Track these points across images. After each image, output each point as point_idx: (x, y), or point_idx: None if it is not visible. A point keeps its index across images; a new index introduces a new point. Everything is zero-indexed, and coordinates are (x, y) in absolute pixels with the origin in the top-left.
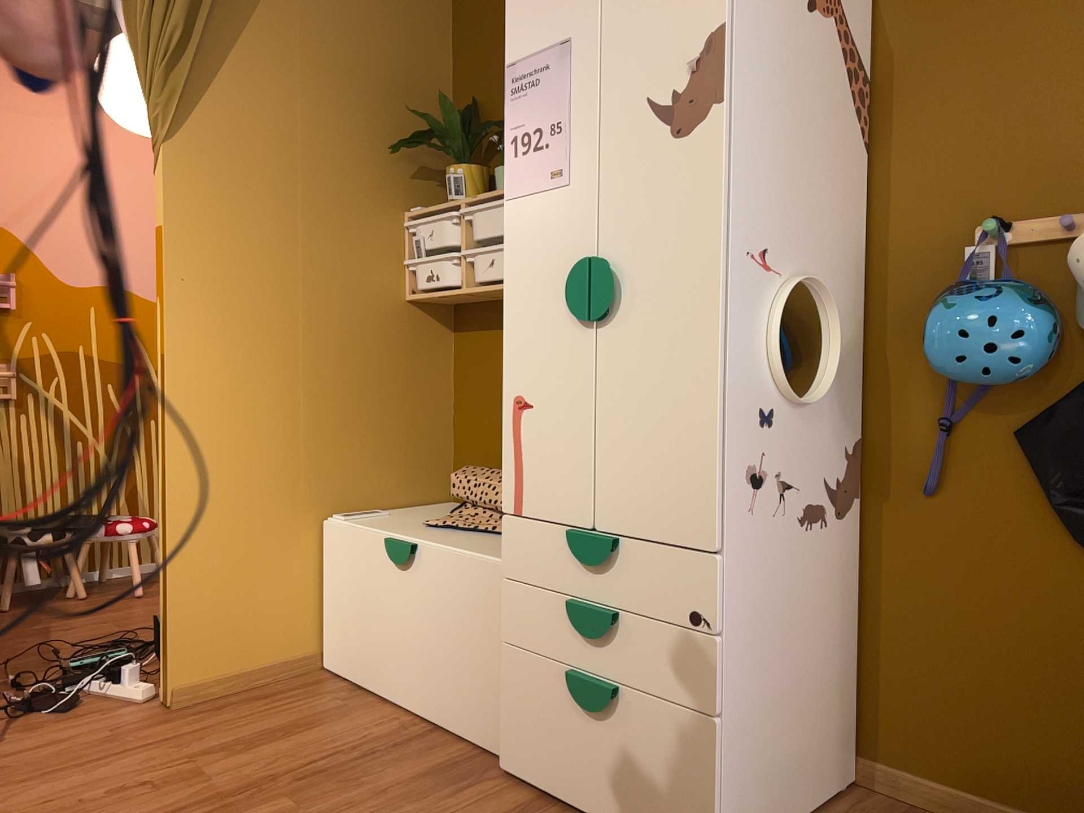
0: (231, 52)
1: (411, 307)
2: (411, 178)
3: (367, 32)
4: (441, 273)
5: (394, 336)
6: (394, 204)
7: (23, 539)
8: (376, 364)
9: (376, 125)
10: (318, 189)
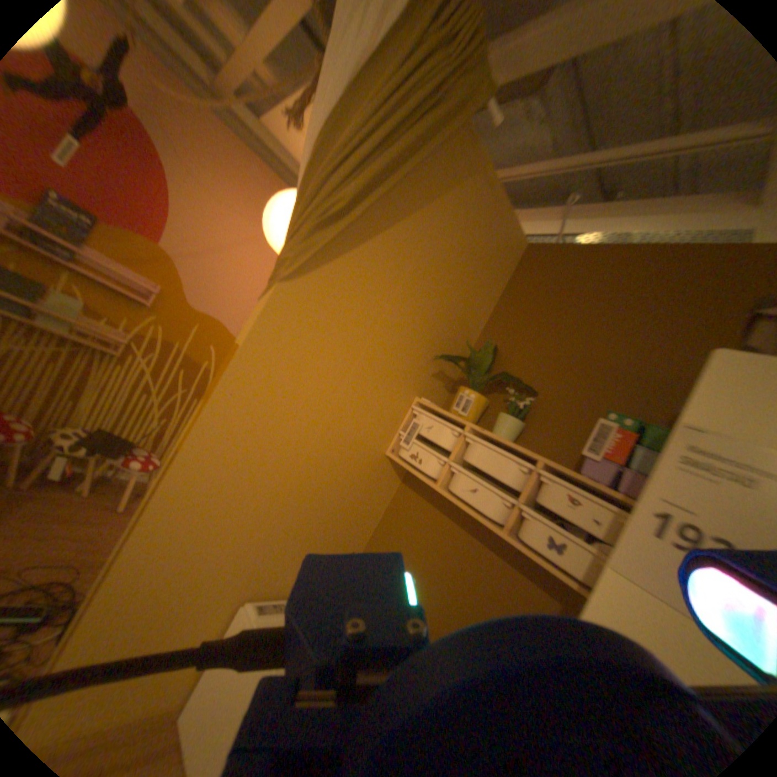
0: (369, 240)
1: (386, 461)
2: (432, 377)
3: (459, 272)
4: (424, 461)
5: (366, 478)
6: (413, 390)
7: (65, 452)
8: (344, 495)
9: (431, 335)
10: (373, 364)
